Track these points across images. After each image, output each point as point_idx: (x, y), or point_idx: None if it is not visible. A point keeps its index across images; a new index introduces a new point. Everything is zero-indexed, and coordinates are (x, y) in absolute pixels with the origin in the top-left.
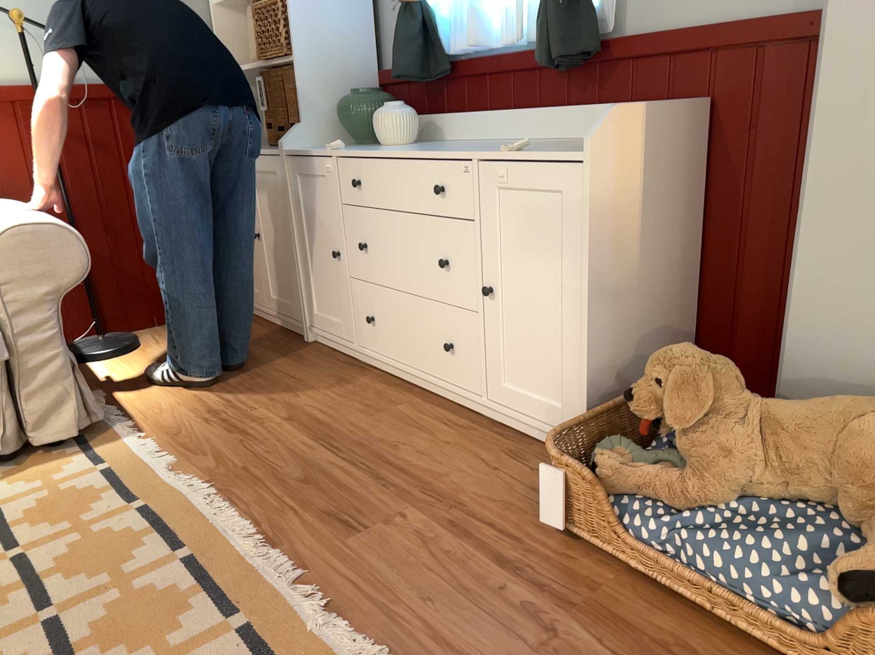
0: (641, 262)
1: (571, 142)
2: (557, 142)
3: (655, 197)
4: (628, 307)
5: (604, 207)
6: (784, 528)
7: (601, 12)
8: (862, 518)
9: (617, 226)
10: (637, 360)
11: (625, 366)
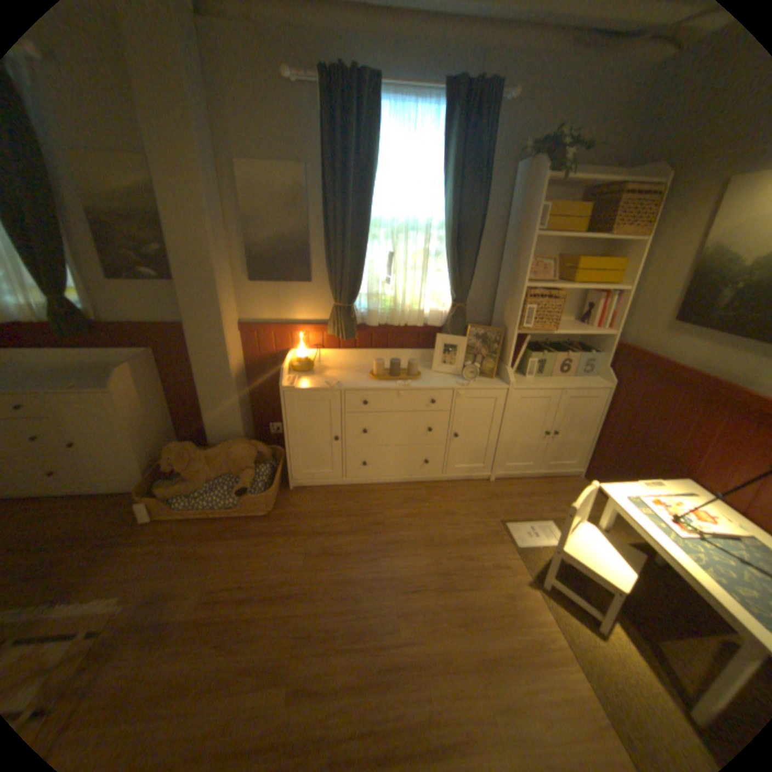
0: (145, 415)
1: (88, 365)
2: (80, 365)
3: (143, 390)
4: (145, 432)
5: (124, 404)
6: (220, 486)
7: (85, 310)
8: (238, 473)
9: (131, 408)
10: (155, 447)
11: (151, 452)
